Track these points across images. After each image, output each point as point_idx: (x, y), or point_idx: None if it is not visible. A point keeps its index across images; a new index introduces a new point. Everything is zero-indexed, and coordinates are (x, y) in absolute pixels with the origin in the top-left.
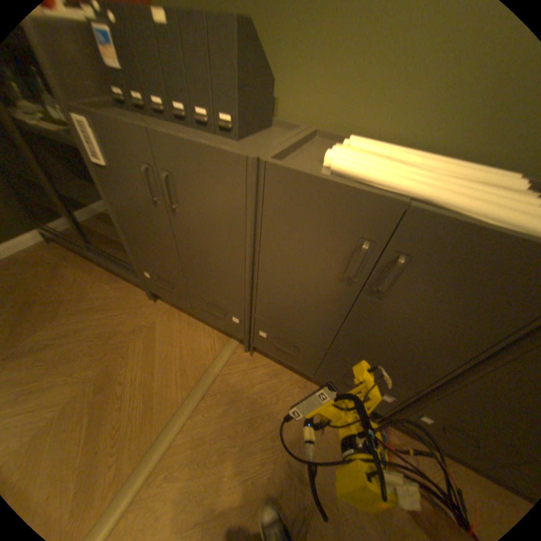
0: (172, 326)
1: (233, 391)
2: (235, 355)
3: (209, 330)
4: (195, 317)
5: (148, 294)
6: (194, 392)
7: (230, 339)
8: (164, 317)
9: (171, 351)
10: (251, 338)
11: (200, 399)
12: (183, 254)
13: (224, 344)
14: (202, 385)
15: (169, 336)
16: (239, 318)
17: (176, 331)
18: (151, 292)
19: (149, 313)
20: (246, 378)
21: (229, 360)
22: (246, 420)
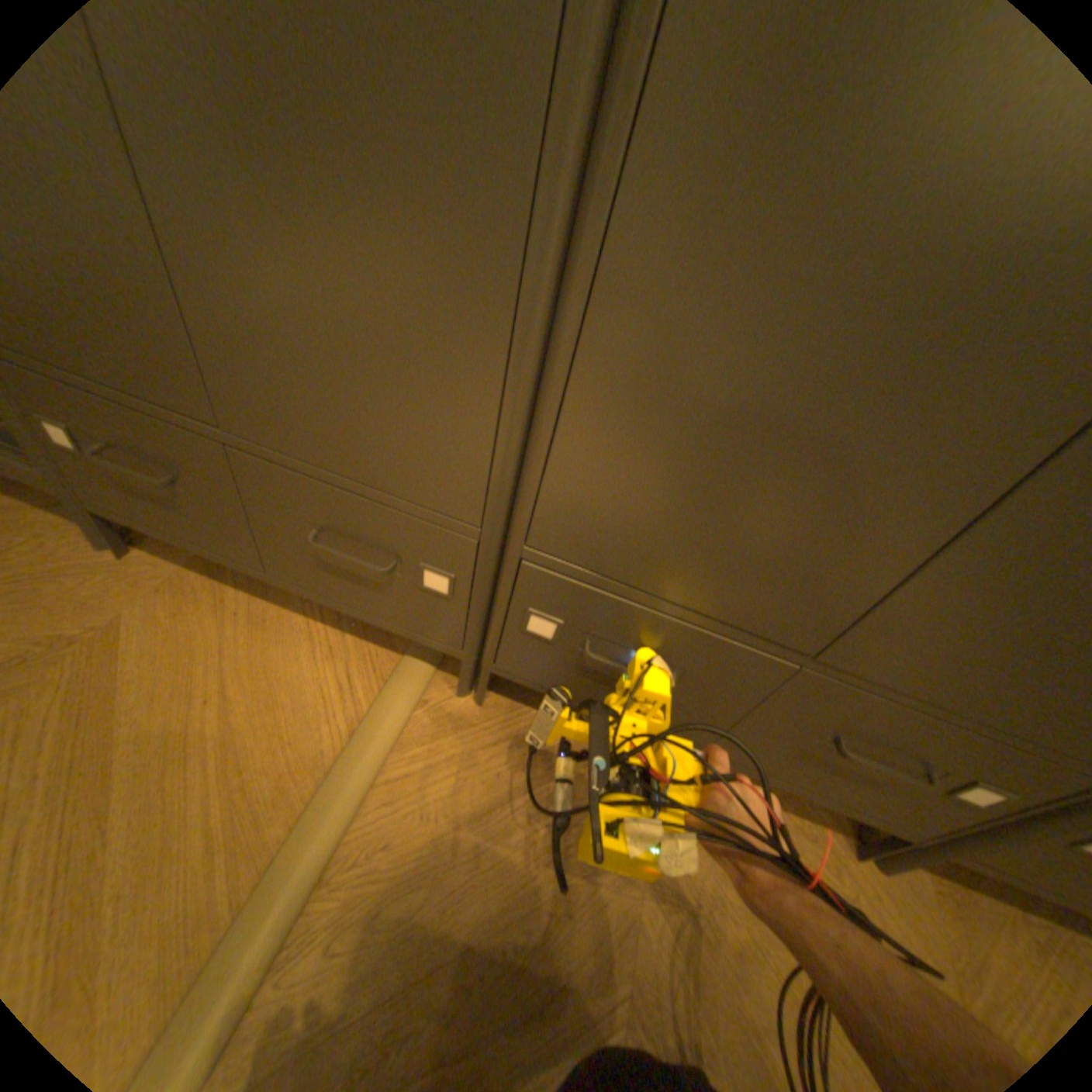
0: (187, 634)
1: (435, 835)
2: (425, 709)
3: (329, 638)
4: (276, 599)
5: (84, 527)
6: (284, 865)
7: (403, 658)
8: (153, 606)
9: (186, 721)
10: (485, 645)
11: (310, 889)
12: (190, 268)
13: (385, 678)
14: (313, 832)
15: (177, 667)
16: (451, 571)
17: (205, 648)
18: (96, 517)
19: (92, 595)
20: (473, 780)
21: (406, 729)
22: (493, 933)
